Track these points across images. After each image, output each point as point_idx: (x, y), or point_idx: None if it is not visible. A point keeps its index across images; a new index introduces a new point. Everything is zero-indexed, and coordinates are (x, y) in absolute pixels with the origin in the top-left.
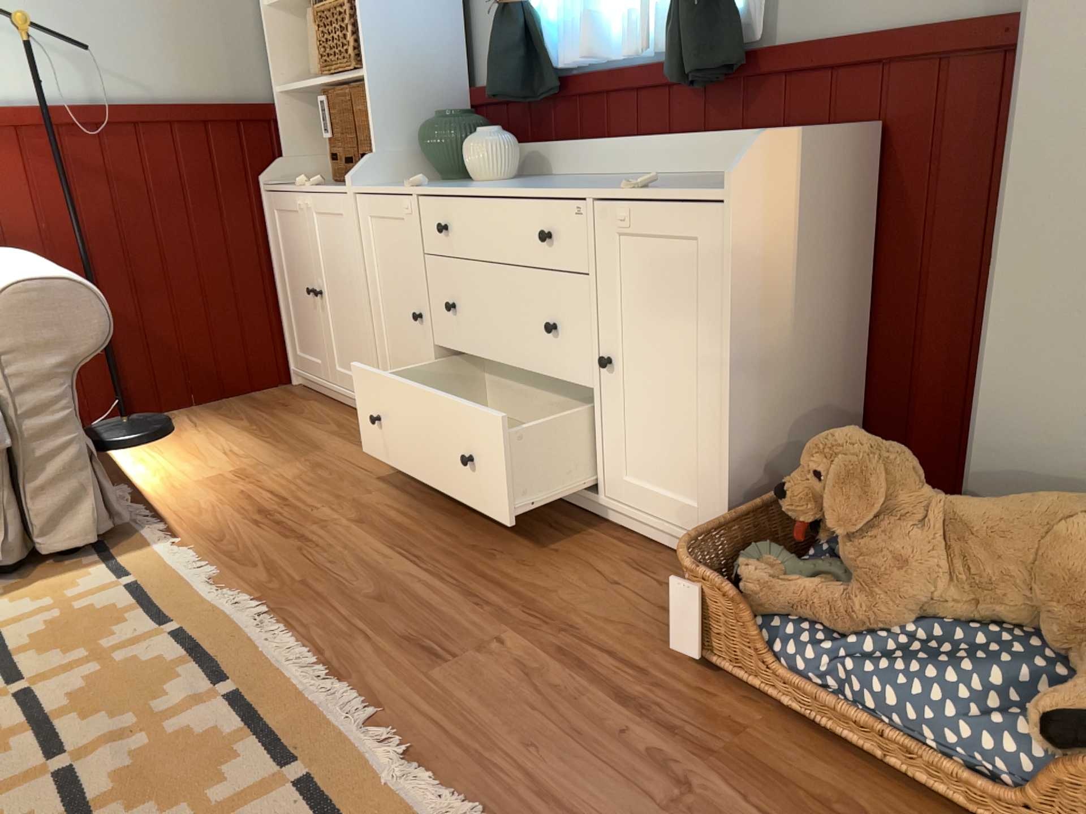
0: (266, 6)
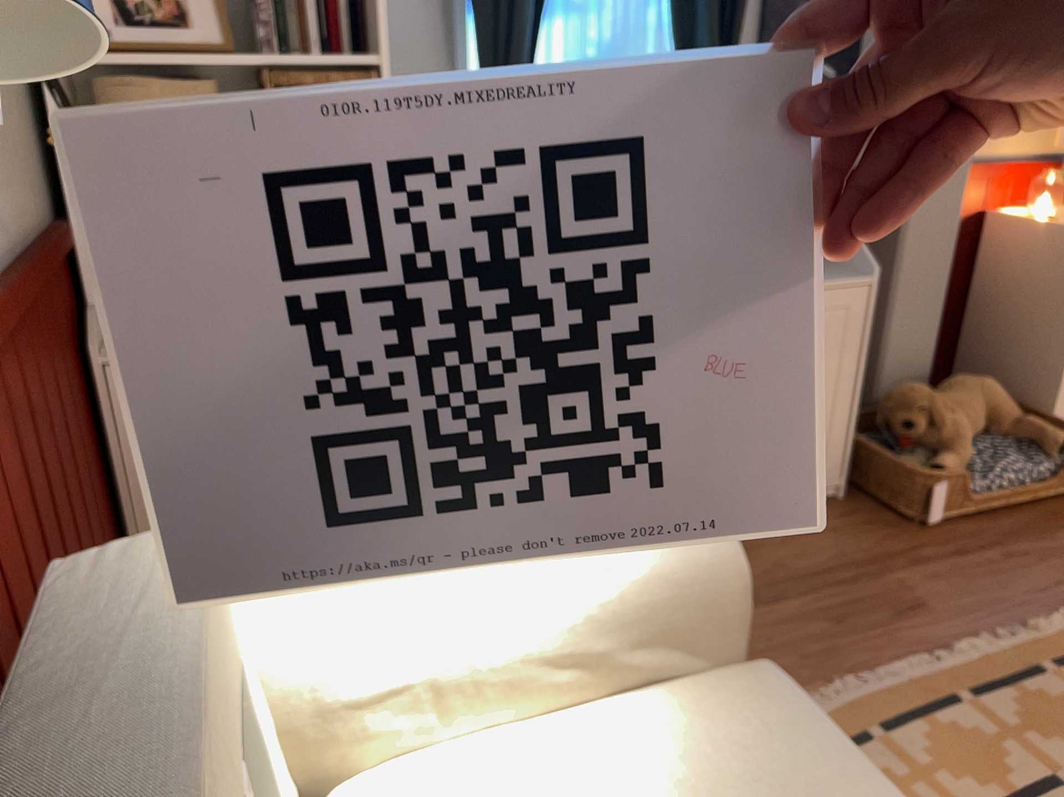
0: None
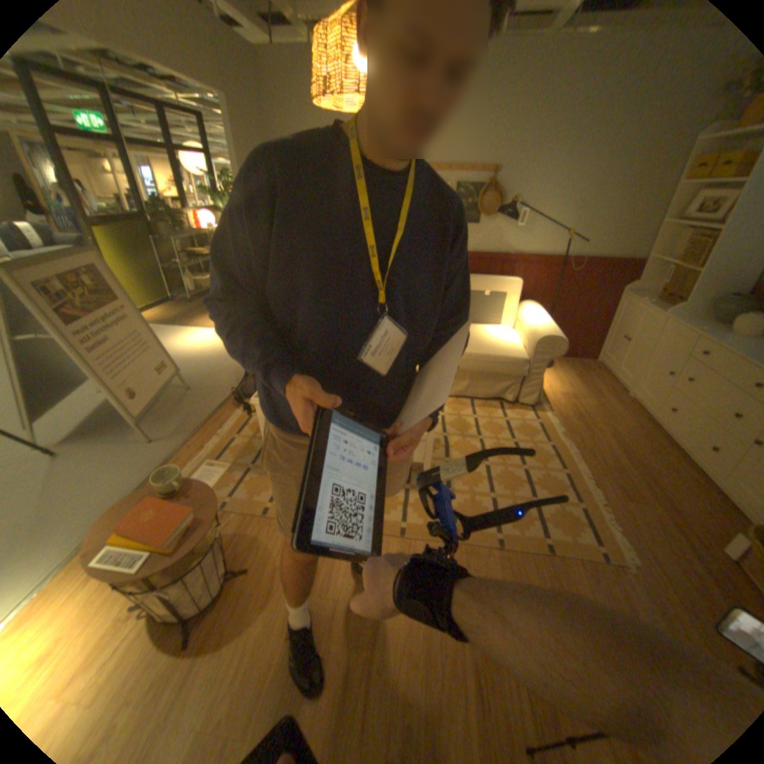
0: (666, 220)
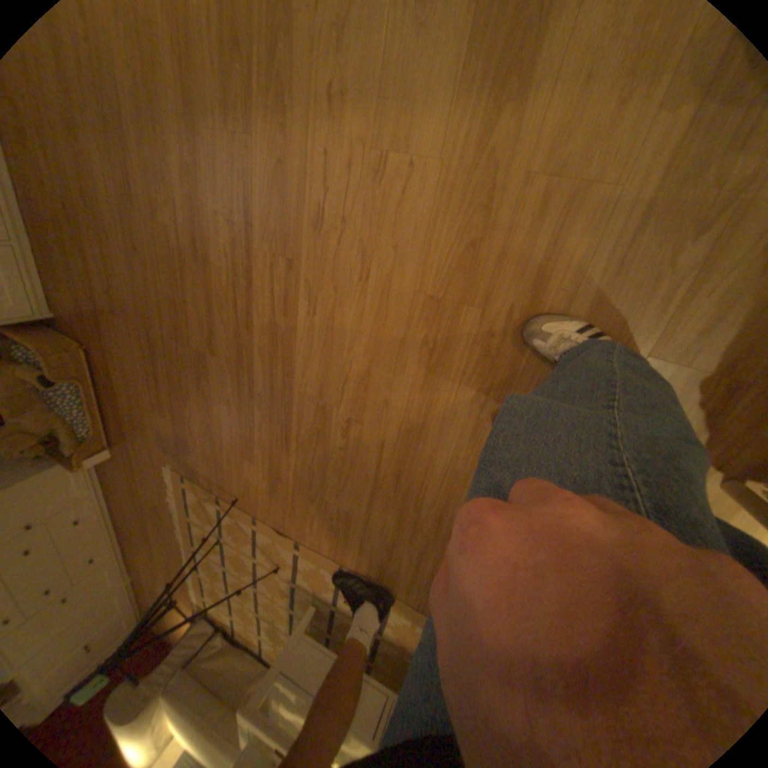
0: None
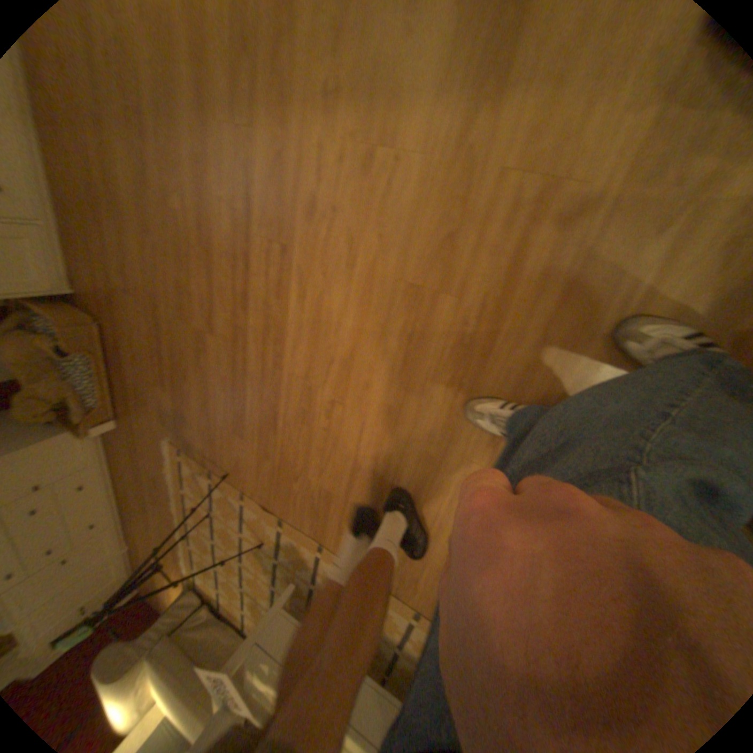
0: None
